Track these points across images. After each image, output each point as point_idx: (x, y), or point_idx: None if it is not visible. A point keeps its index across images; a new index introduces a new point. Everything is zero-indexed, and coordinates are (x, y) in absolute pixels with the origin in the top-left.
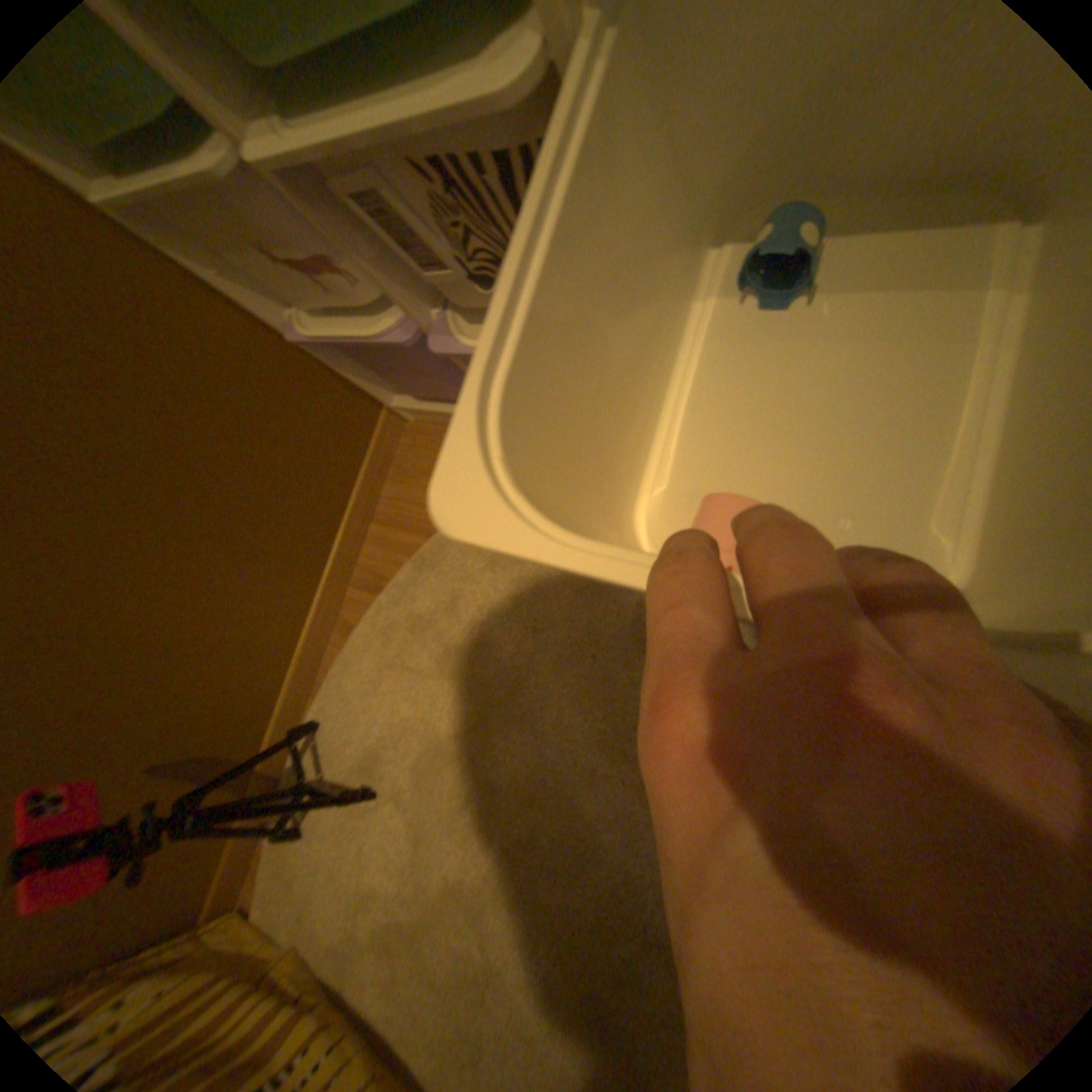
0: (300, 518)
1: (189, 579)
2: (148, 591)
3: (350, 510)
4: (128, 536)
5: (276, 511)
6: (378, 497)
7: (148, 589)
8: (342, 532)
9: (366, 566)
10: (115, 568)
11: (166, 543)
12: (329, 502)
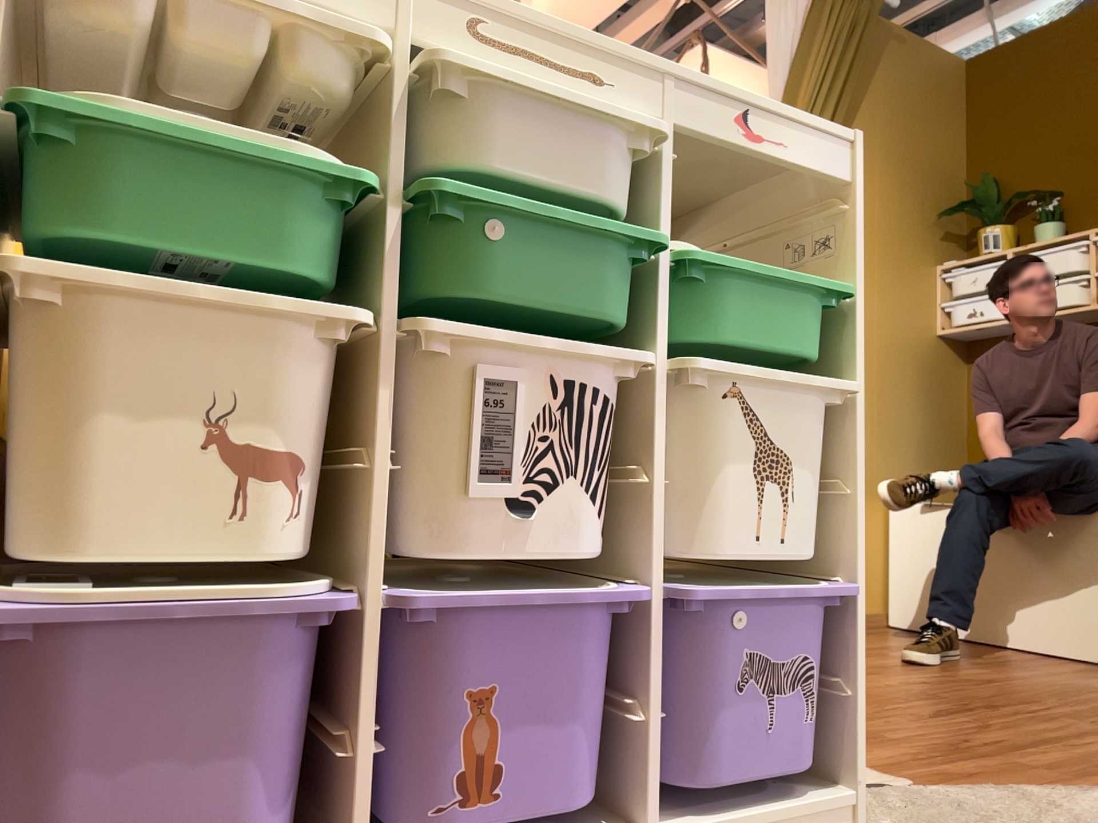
0: None
1: None
2: None
3: None
4: None
5: None
6: None
7: None
8: None
9: None
10: None
11: None
12: None
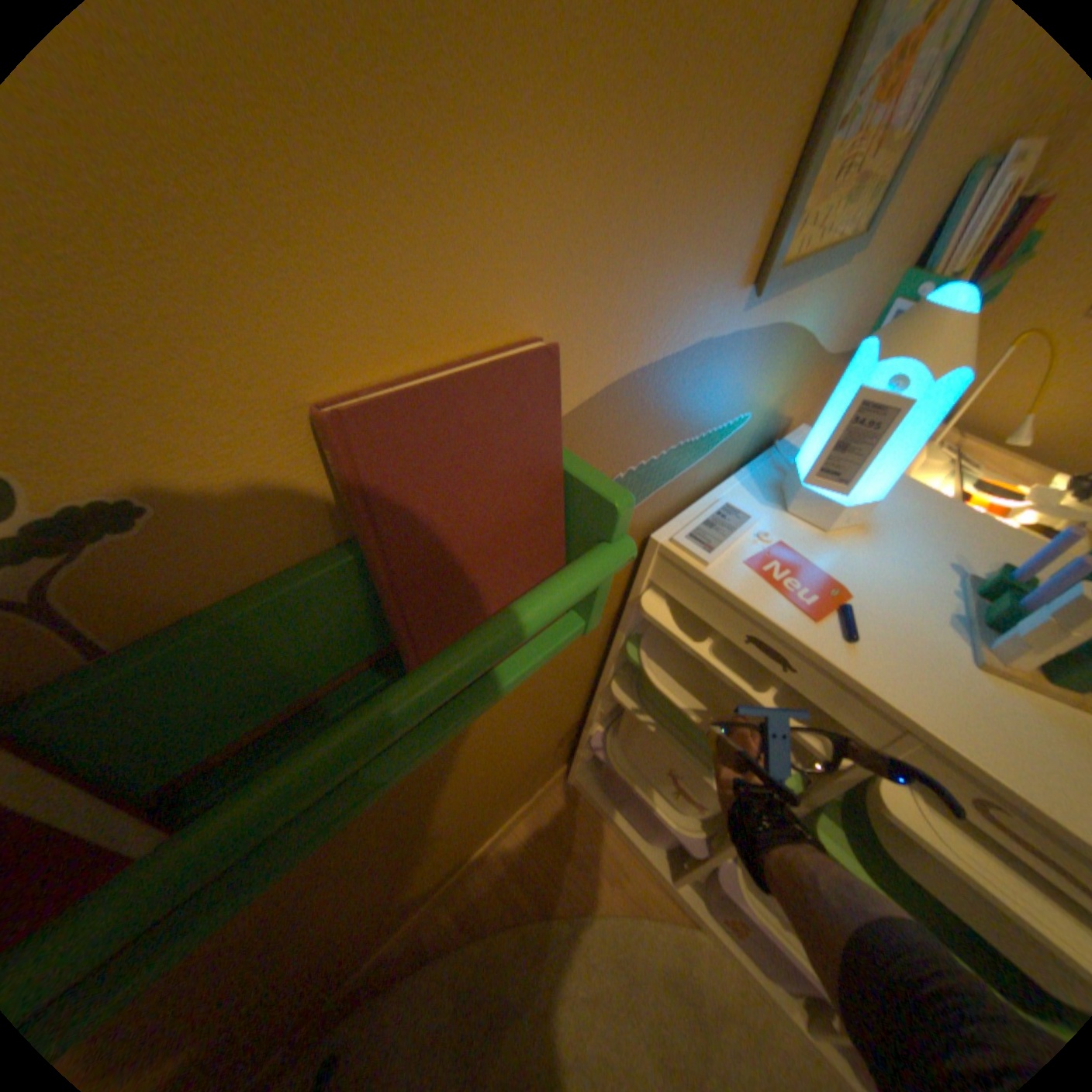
0: (478, 840)
1: (409, 887)
2: (392, 896)
3: (497, 836)
4: (428, 853)
5: (478, 835)
6: (516, 830)
7: (393, 895)
8: (480, 853)
9: (471, 892)
10: (402, 878)
11: (431, 859)
12: (496, 828)
